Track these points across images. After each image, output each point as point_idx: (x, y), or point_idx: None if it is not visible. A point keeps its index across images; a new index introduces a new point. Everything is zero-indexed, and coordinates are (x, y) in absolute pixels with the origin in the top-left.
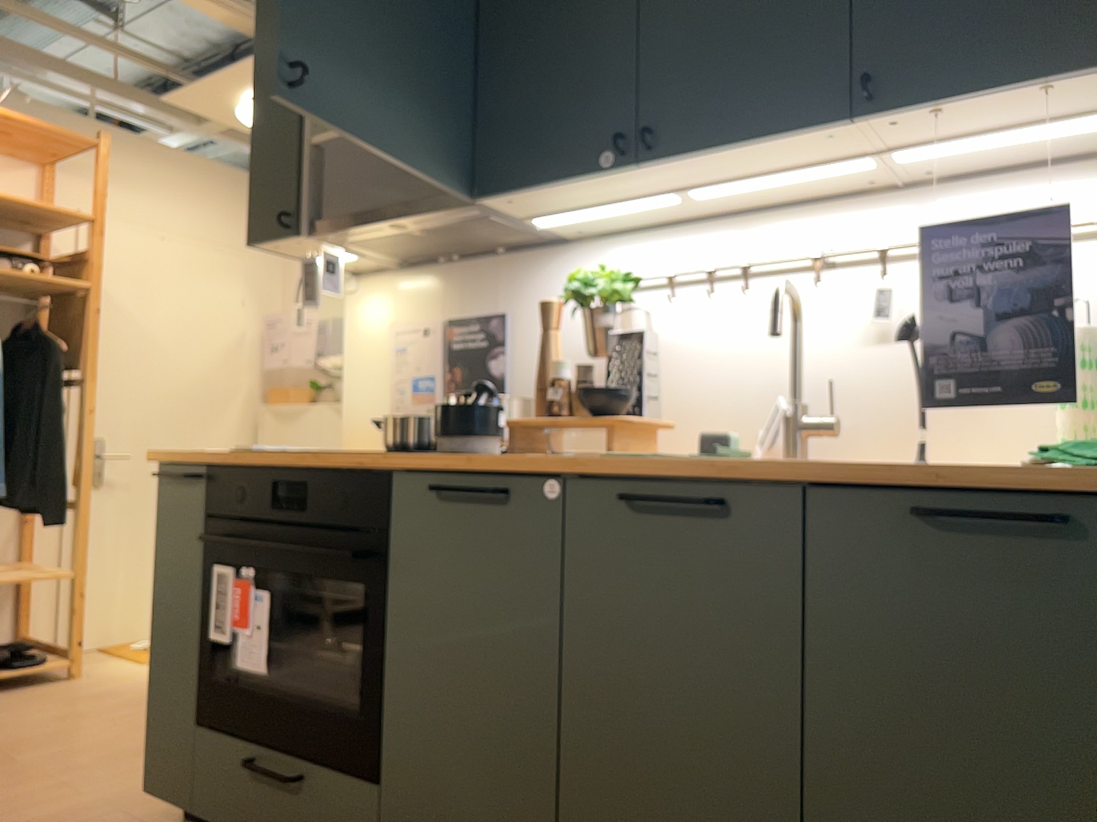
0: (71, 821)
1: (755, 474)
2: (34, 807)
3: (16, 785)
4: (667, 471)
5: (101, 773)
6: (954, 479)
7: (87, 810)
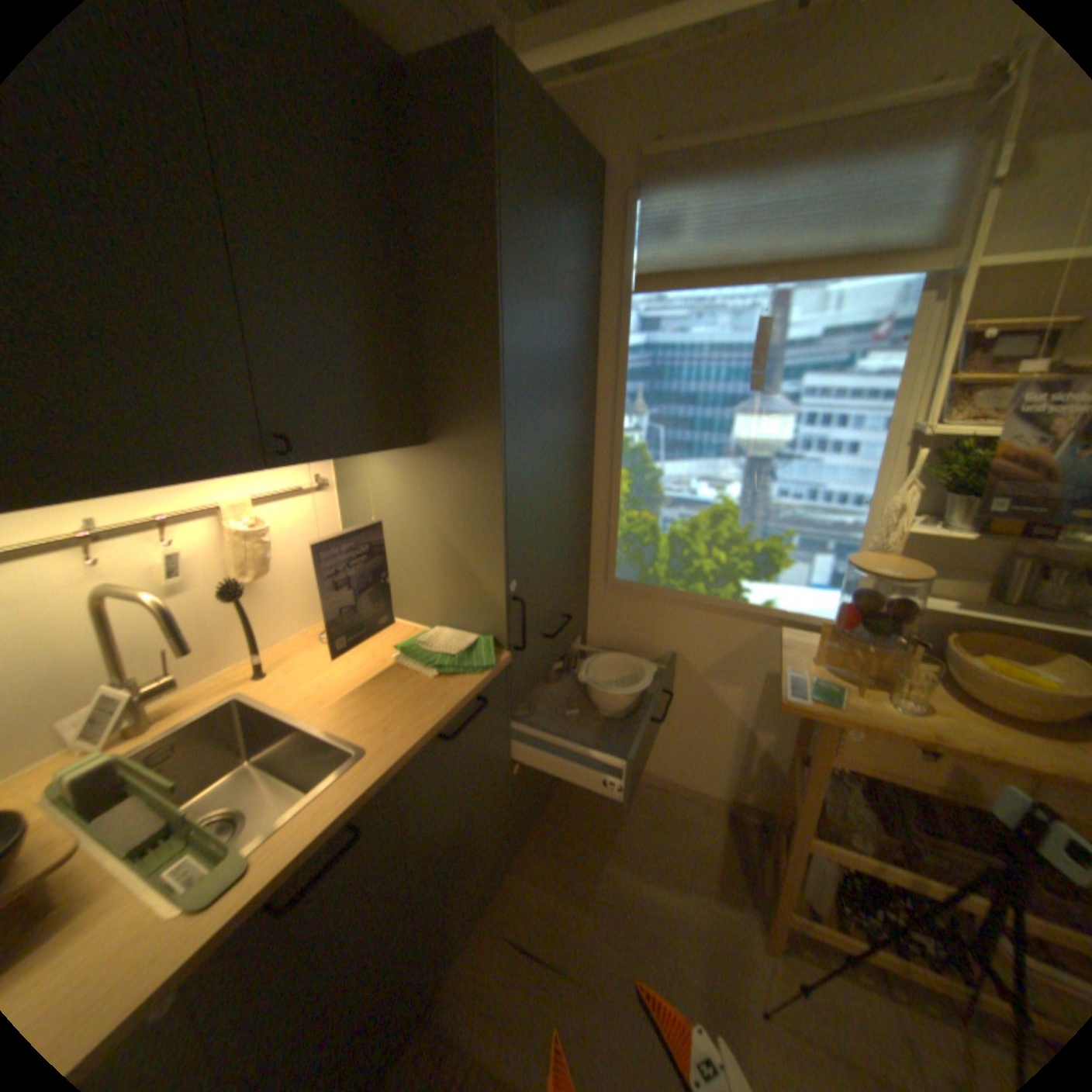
0: None
1: (370, 794)
2: None
3: None
4: (293, 854)
5: None
6: (453, 715)
7: None
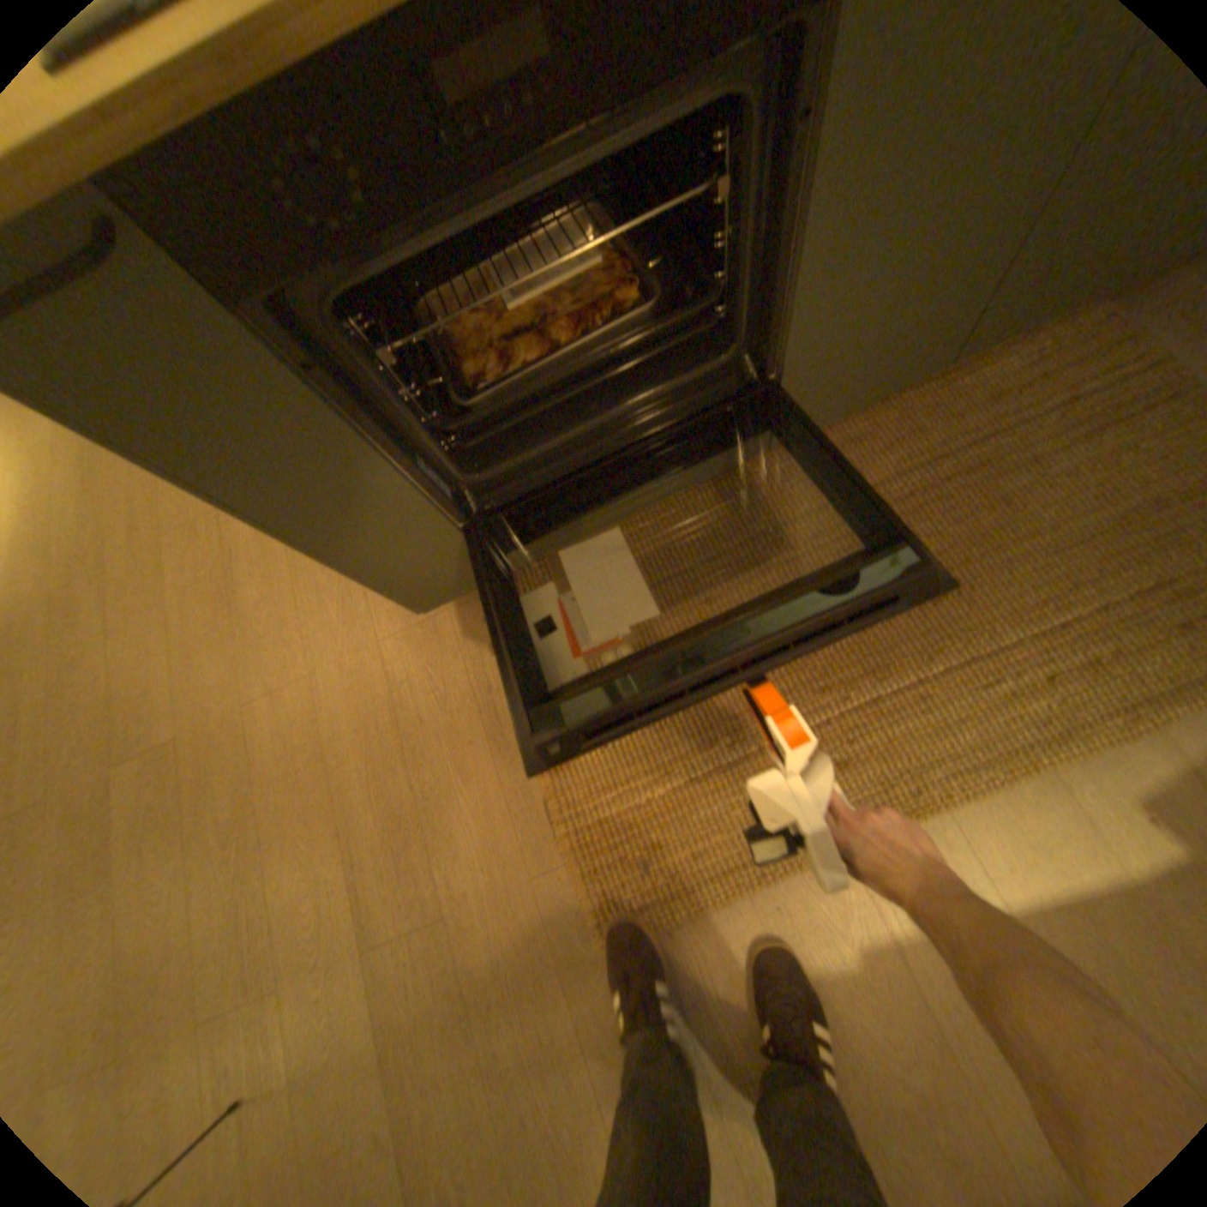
0: (366, 685)
1: None
2: (308, 720)
3: (233, 737)
4: None
5: (256, 652)
6: None
7: (347, 669)
